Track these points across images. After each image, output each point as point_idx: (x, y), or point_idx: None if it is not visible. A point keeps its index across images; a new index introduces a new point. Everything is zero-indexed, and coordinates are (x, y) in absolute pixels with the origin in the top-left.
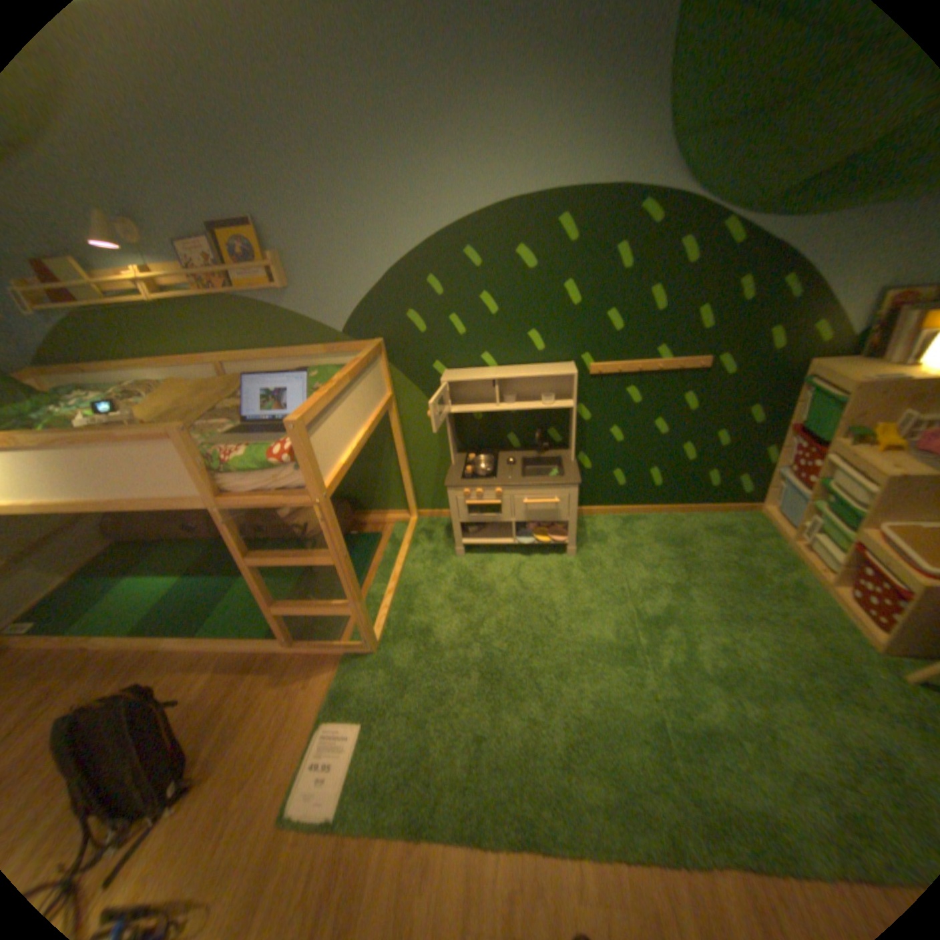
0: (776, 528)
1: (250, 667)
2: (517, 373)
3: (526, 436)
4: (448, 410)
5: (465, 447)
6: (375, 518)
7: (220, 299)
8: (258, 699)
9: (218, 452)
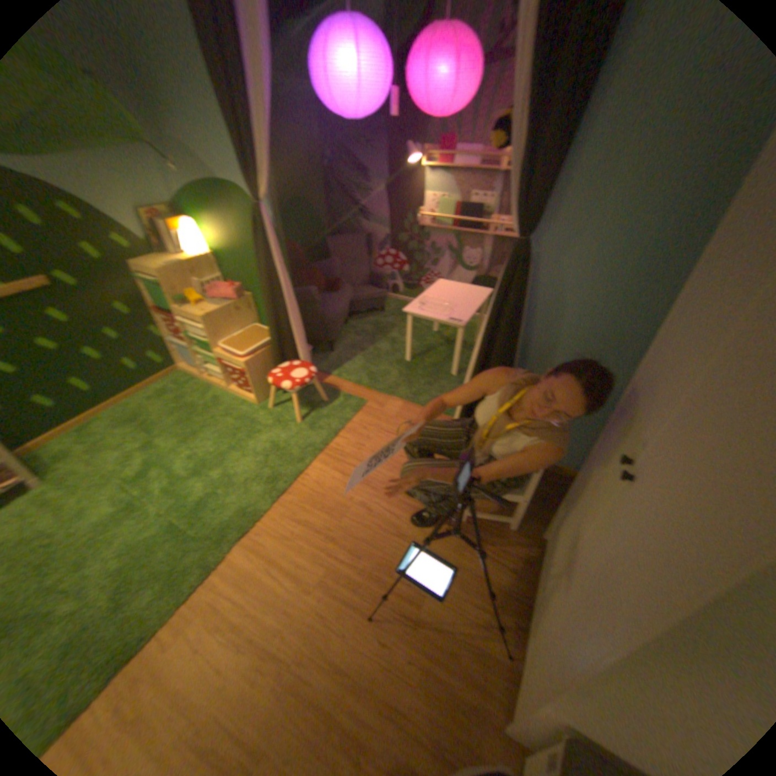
0: (189, 375)
1: None
2: None
3: None
4: None
5: None
6: None
7: None
8: None
9: None
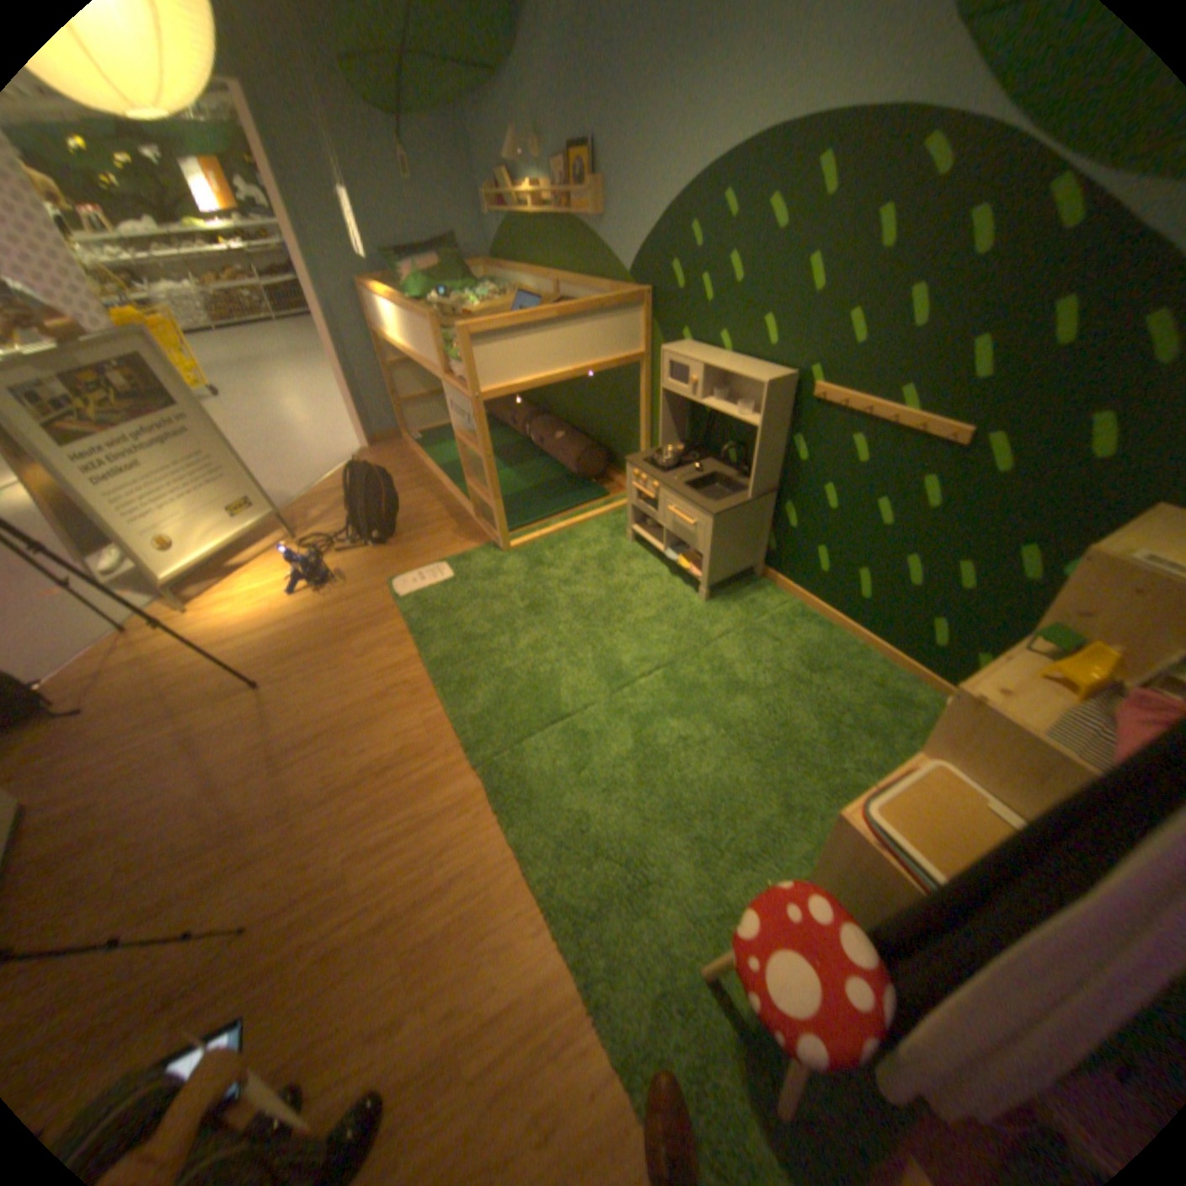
0: None
1: (457, 518)
2: (725, 365)
3: (742, 454)
4: (661, 385)
5: (692, 440)
6: (619, 481)
7: (567, 221)
8: (442, 534)
9: (455, 343)
